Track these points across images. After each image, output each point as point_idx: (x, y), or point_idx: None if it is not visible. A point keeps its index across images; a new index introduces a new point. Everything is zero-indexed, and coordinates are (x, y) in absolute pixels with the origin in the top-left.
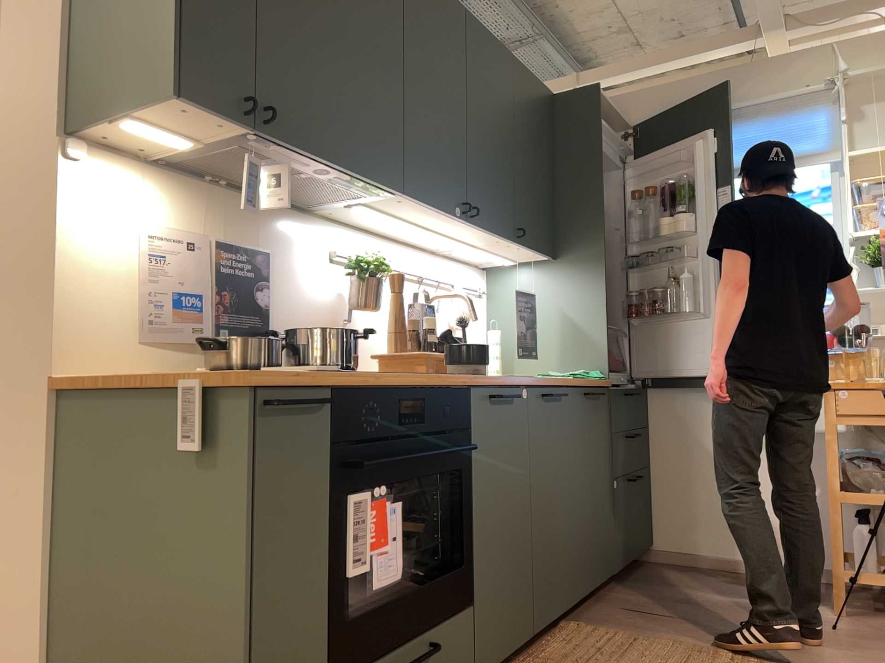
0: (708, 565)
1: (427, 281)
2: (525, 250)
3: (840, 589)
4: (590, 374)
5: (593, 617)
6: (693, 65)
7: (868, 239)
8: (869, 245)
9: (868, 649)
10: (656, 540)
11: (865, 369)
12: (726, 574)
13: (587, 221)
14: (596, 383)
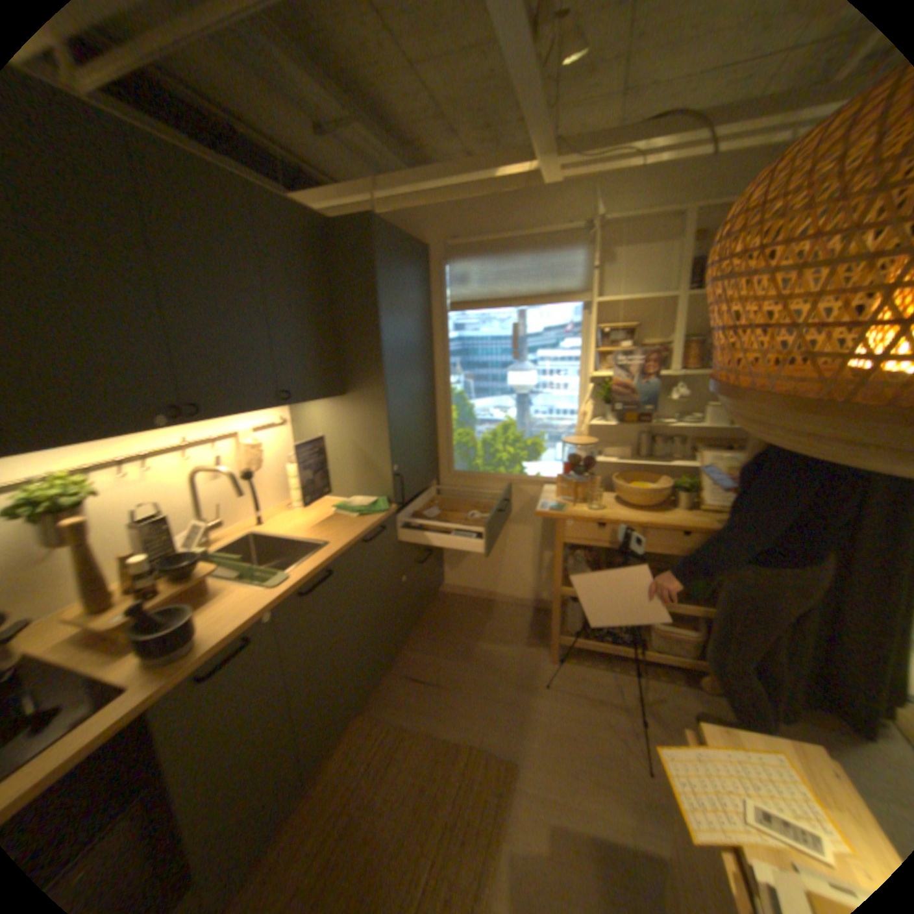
0: (478, 598)
1: (194, 443)
2: (301, 402)
3: (555, 650)
4: (373, 508)
5: (378, 699)
6: (478, 181)
7: (605, 375)
8: (605, 379)
9: (564, 719)
10: (445, 580)
11: (589, 493)
12: (488, 606)
13: (367, 362)
14: (376, 520)
